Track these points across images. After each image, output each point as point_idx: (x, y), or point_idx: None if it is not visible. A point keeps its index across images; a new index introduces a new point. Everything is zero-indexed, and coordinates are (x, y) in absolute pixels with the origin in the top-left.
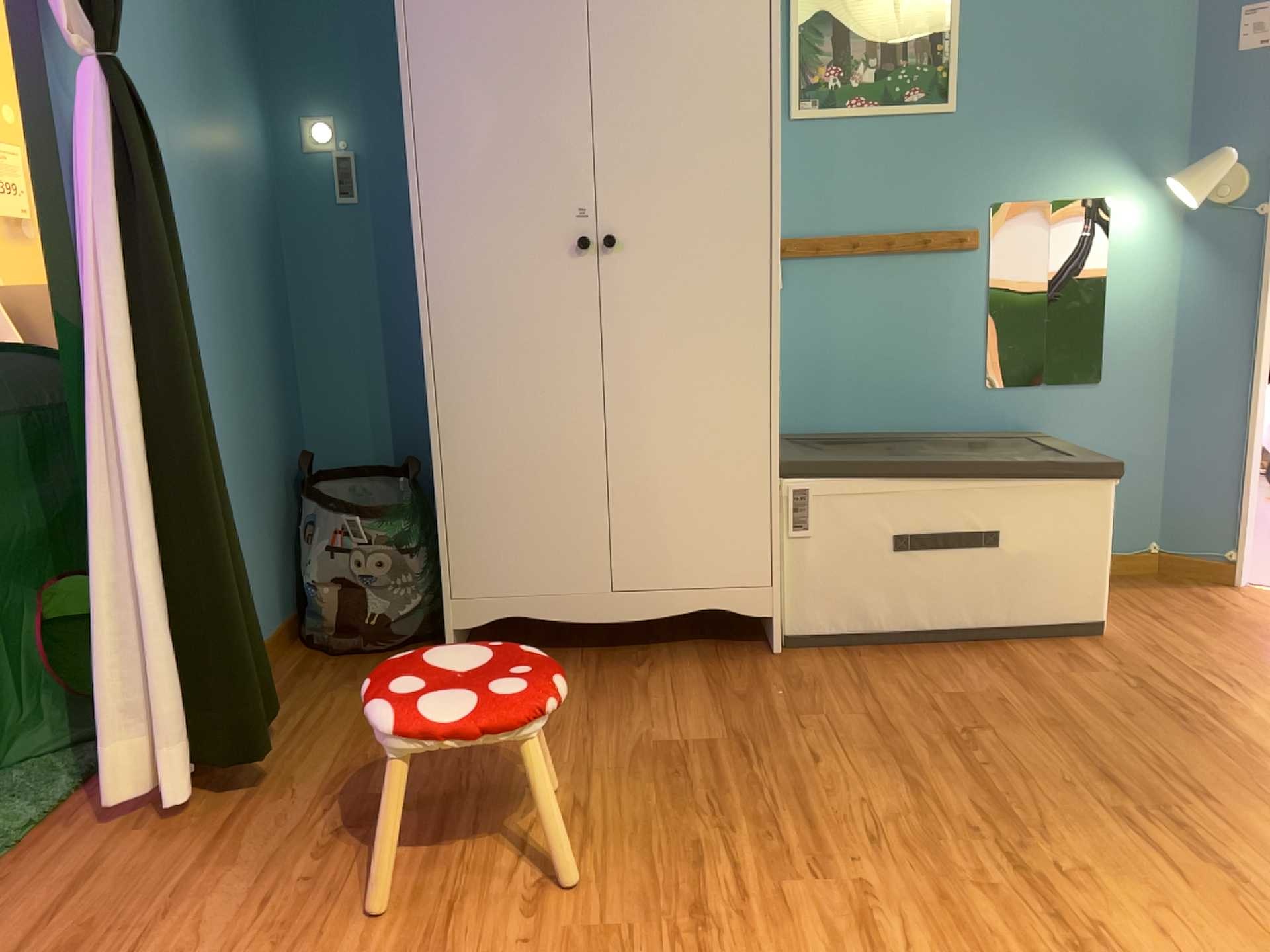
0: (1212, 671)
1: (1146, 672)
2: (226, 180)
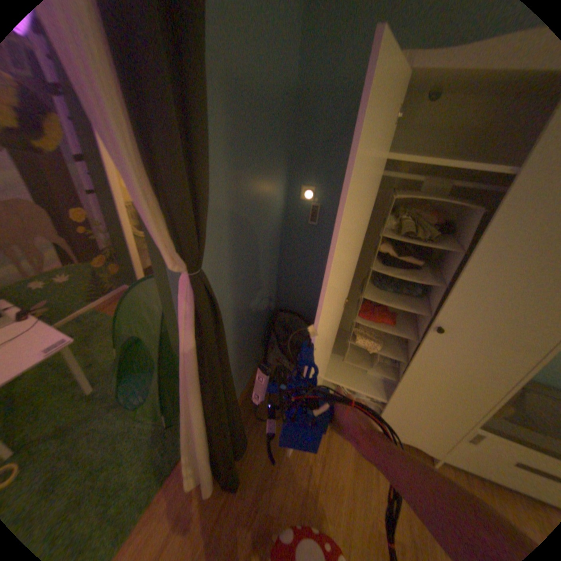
0: None
1: None
2: (264, 228)
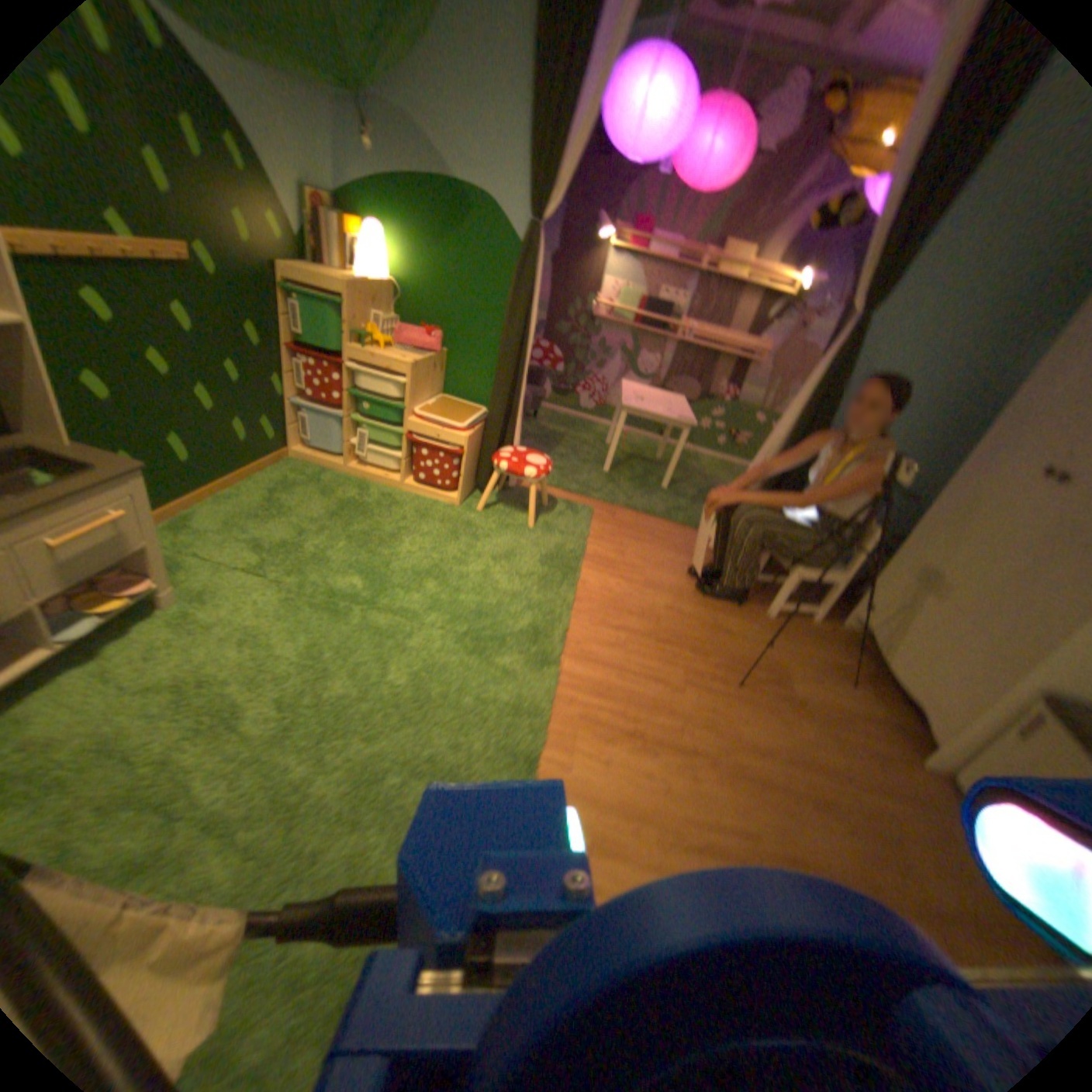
0: None
1: None
2: (979, 385)
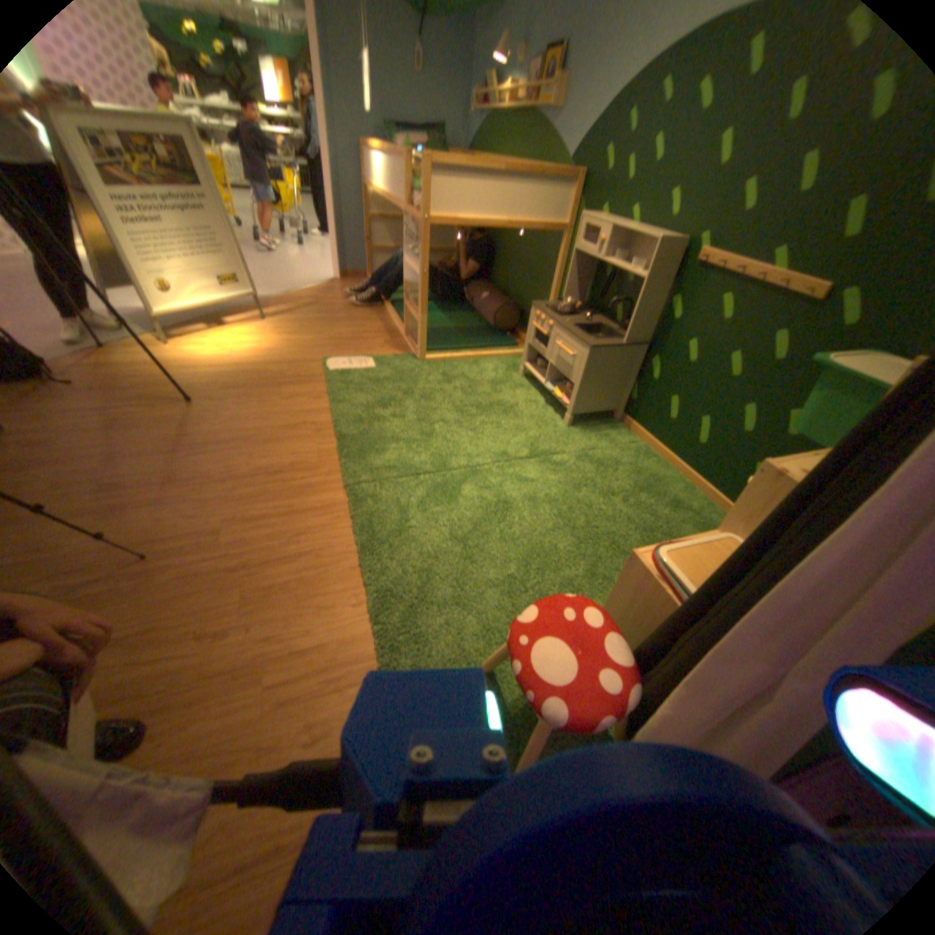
0: (77, 412)
1: (65, 428)
2: None
